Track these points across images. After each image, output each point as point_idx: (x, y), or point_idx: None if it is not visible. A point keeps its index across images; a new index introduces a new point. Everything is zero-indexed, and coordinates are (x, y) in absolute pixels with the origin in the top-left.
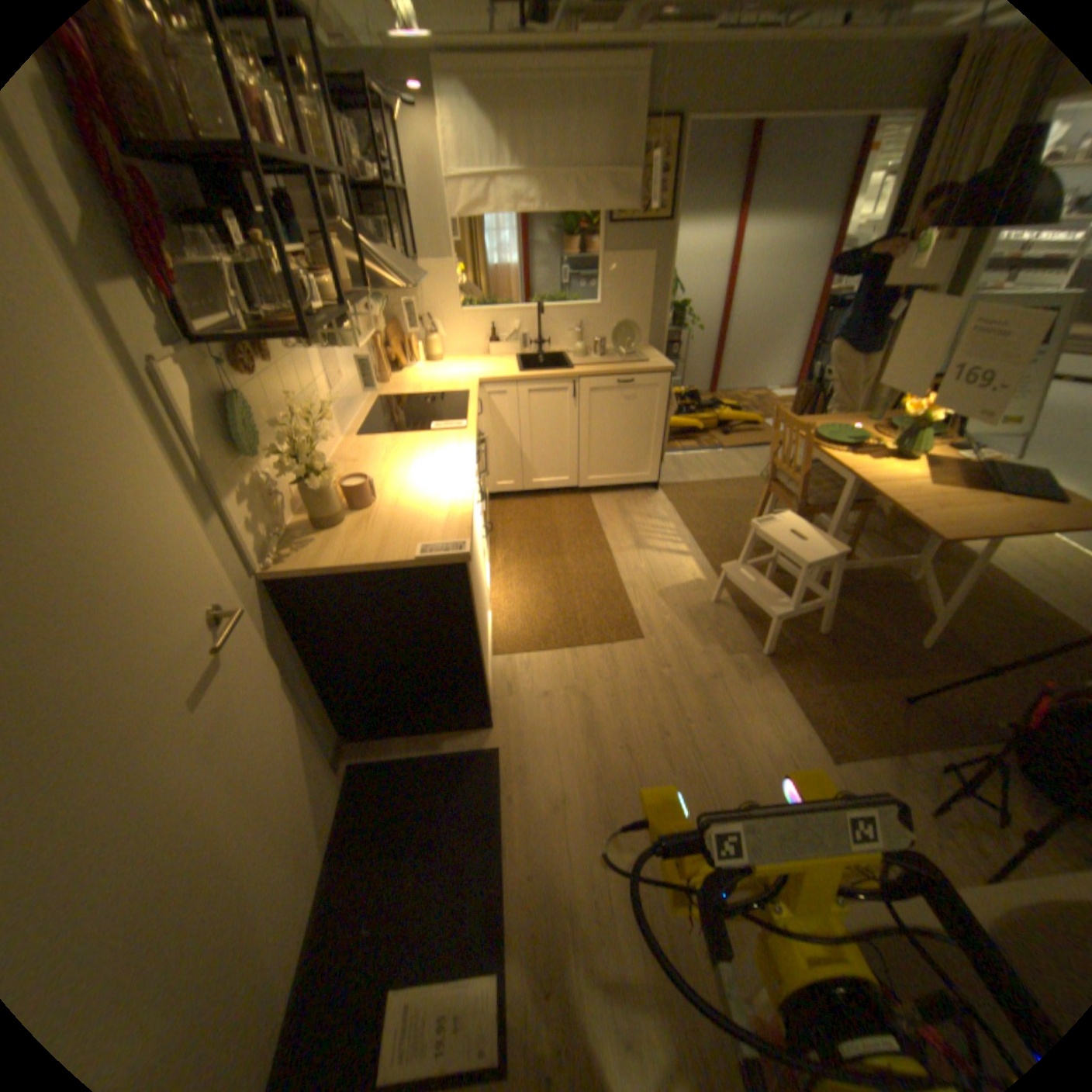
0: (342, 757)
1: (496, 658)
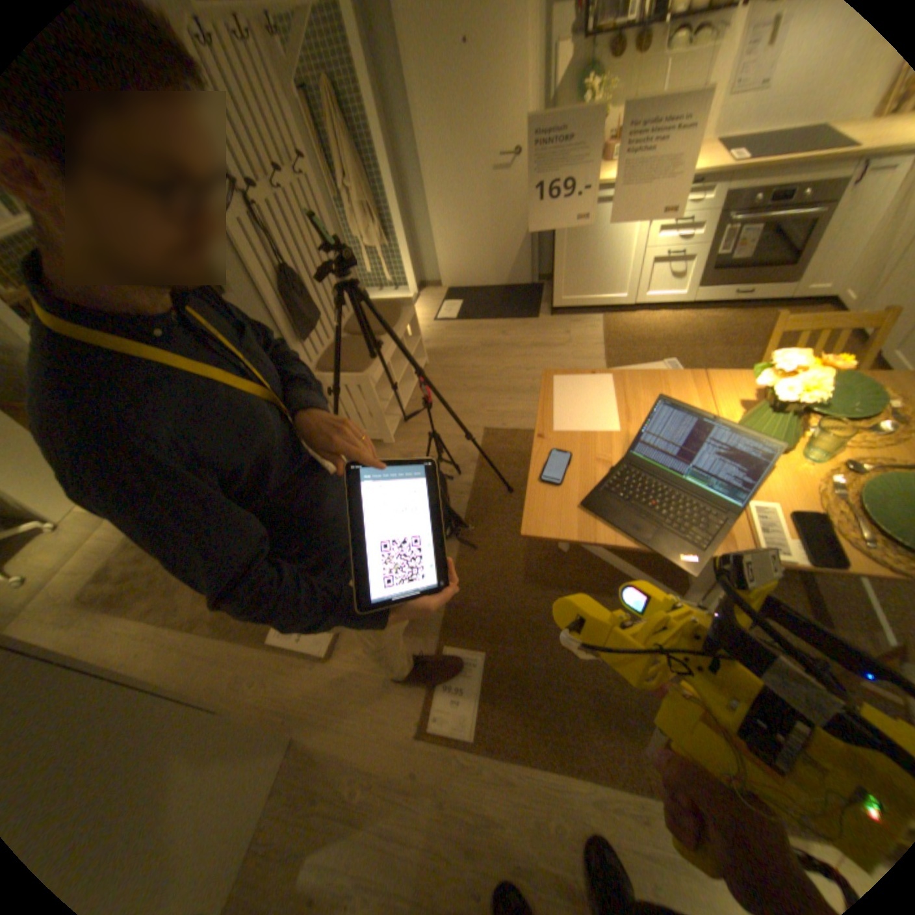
0: (549, 282)
1: (601, 317)
